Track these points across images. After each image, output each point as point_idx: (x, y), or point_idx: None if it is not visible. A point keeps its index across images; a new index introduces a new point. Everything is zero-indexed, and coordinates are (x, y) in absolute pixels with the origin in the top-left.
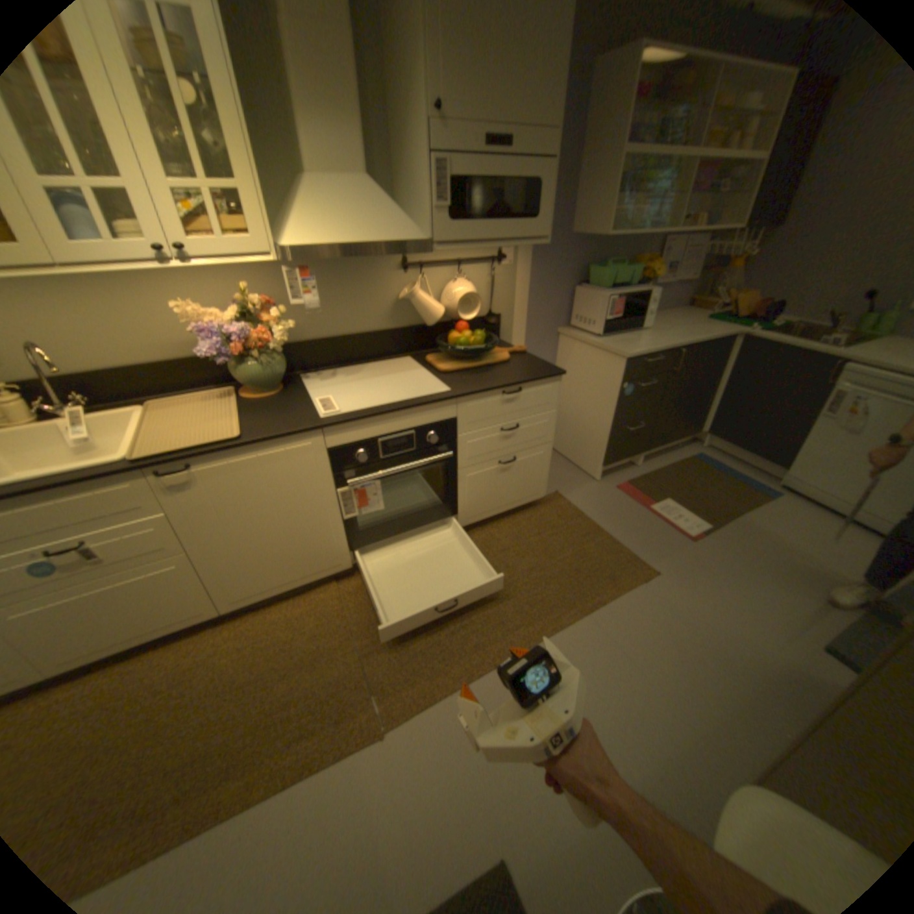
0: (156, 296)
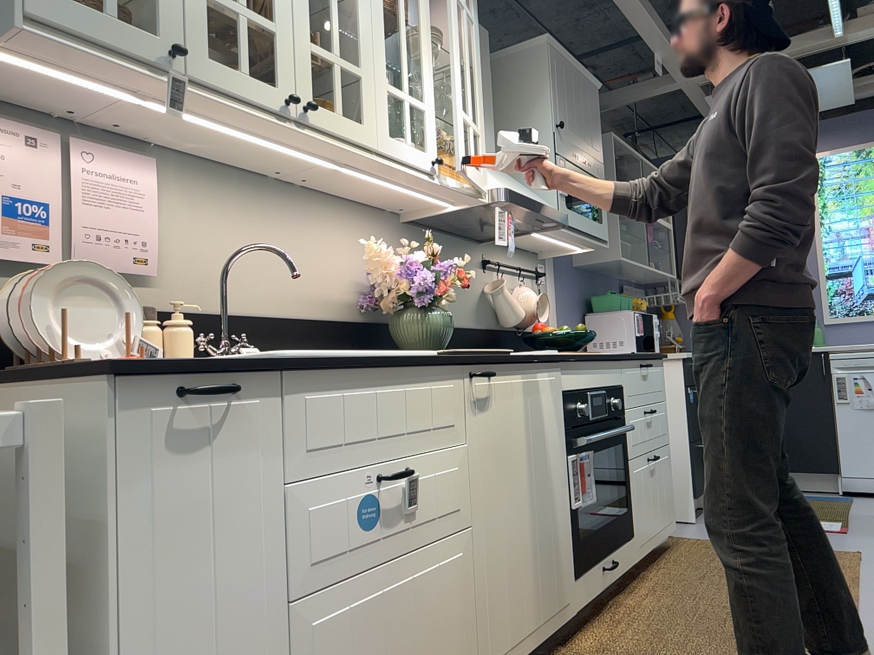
0: (317, 241)
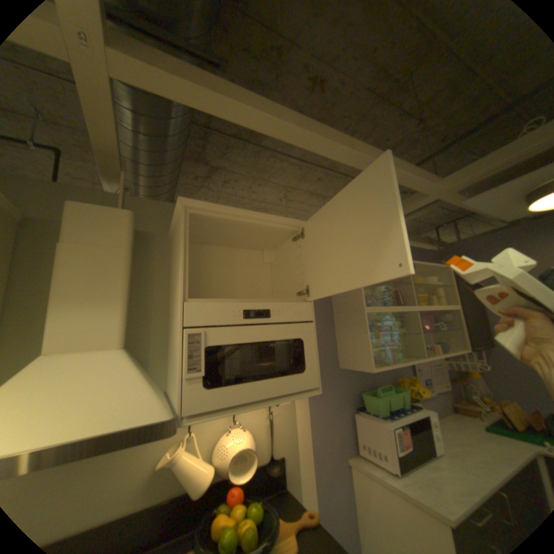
0: None
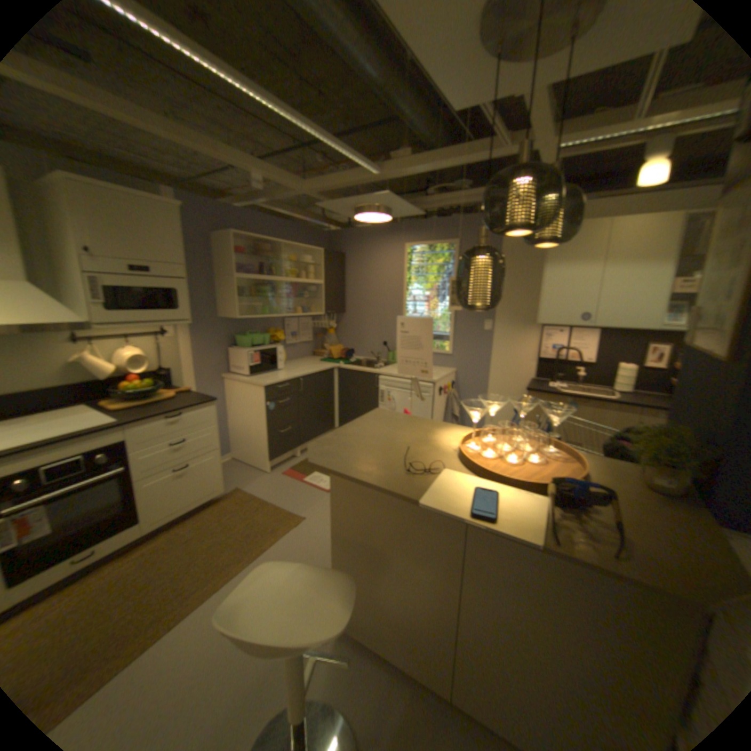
0: None
